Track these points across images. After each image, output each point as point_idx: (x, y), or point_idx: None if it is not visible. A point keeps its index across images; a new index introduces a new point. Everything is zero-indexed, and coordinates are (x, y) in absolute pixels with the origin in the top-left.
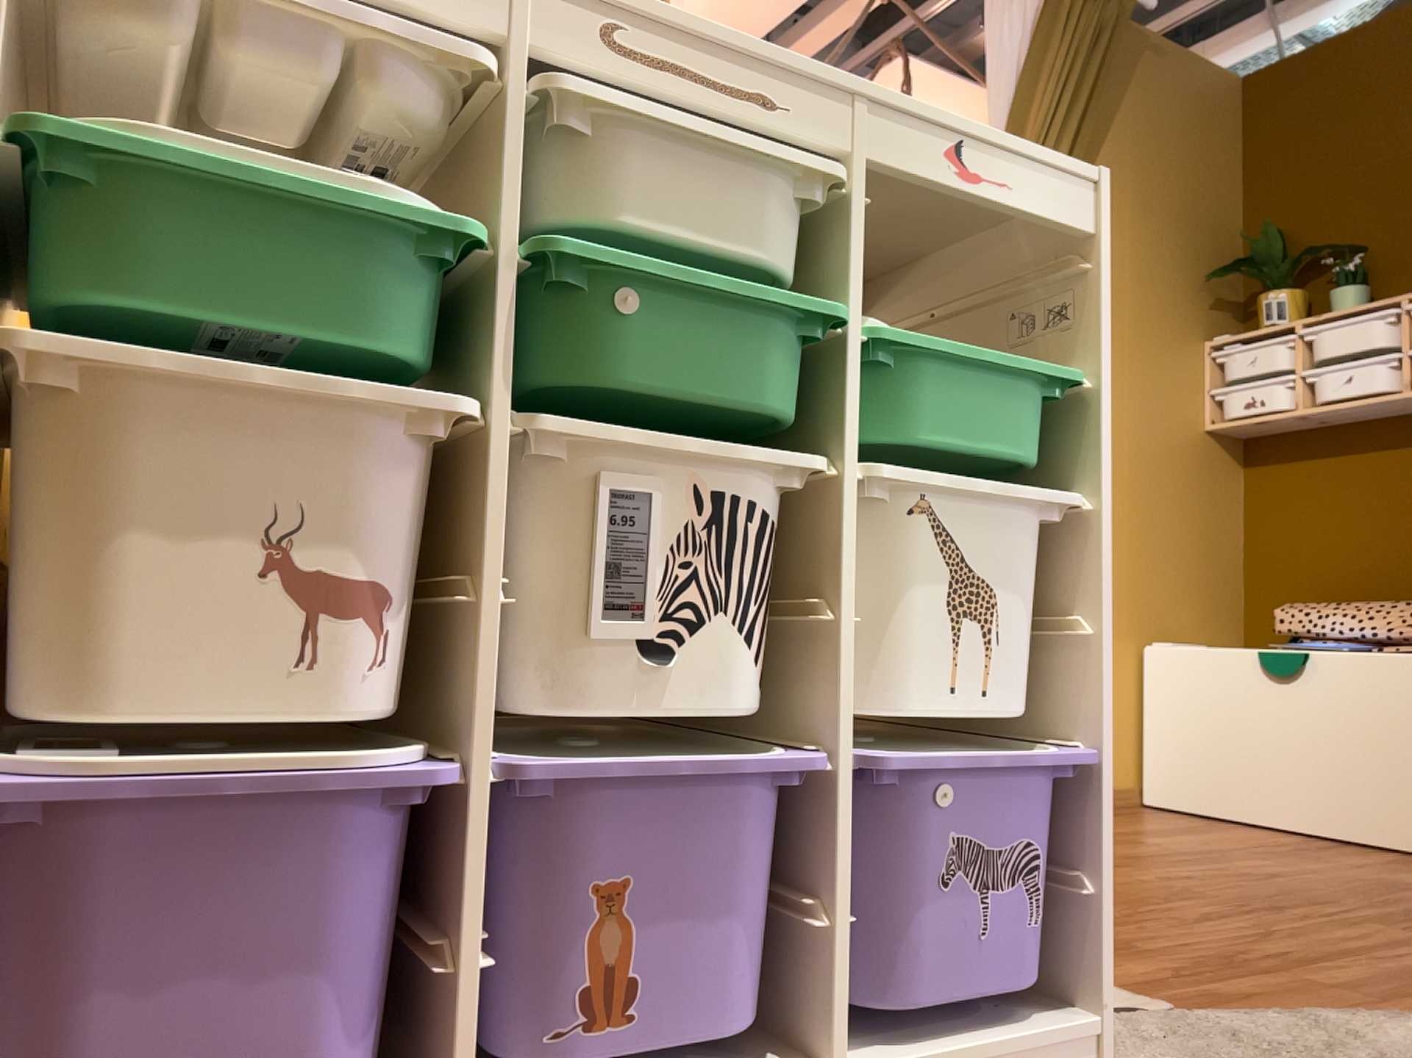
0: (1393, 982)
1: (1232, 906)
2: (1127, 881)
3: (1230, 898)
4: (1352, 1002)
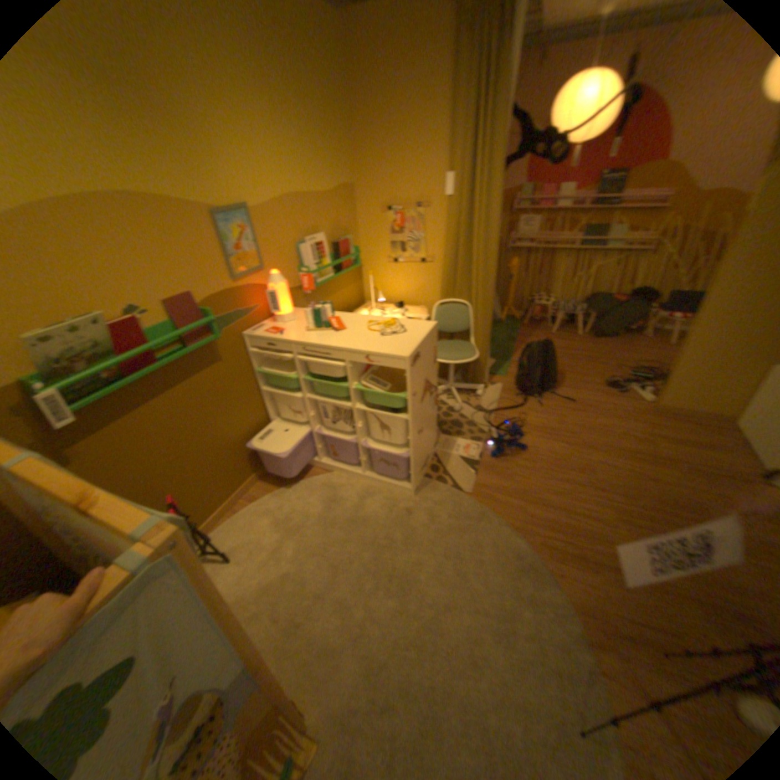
0: (541, 526)
1: (582, 486)
2: (578, 462)
3: (593, 484)
4: (511, 521)
